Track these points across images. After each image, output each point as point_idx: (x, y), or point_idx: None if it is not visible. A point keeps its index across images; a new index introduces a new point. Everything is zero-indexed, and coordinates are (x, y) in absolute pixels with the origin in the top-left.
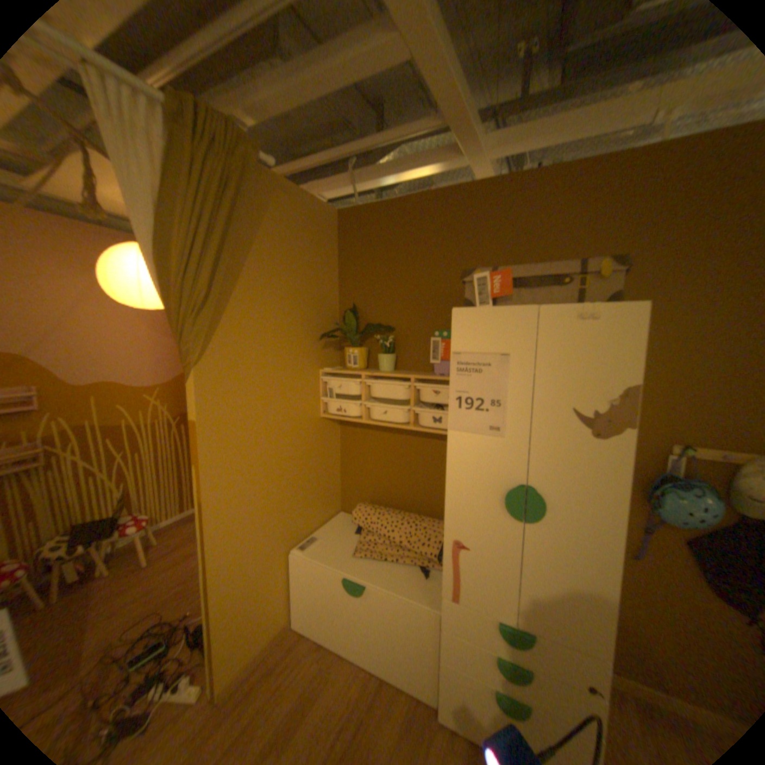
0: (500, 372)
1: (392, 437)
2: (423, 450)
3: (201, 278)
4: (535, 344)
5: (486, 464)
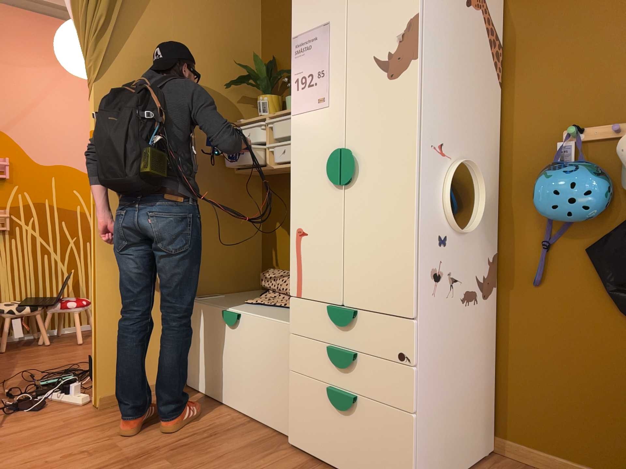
0: (323, 42)
1: None
2: None
3: (101, 5)
4: (345, 6)
5: (316, 139)
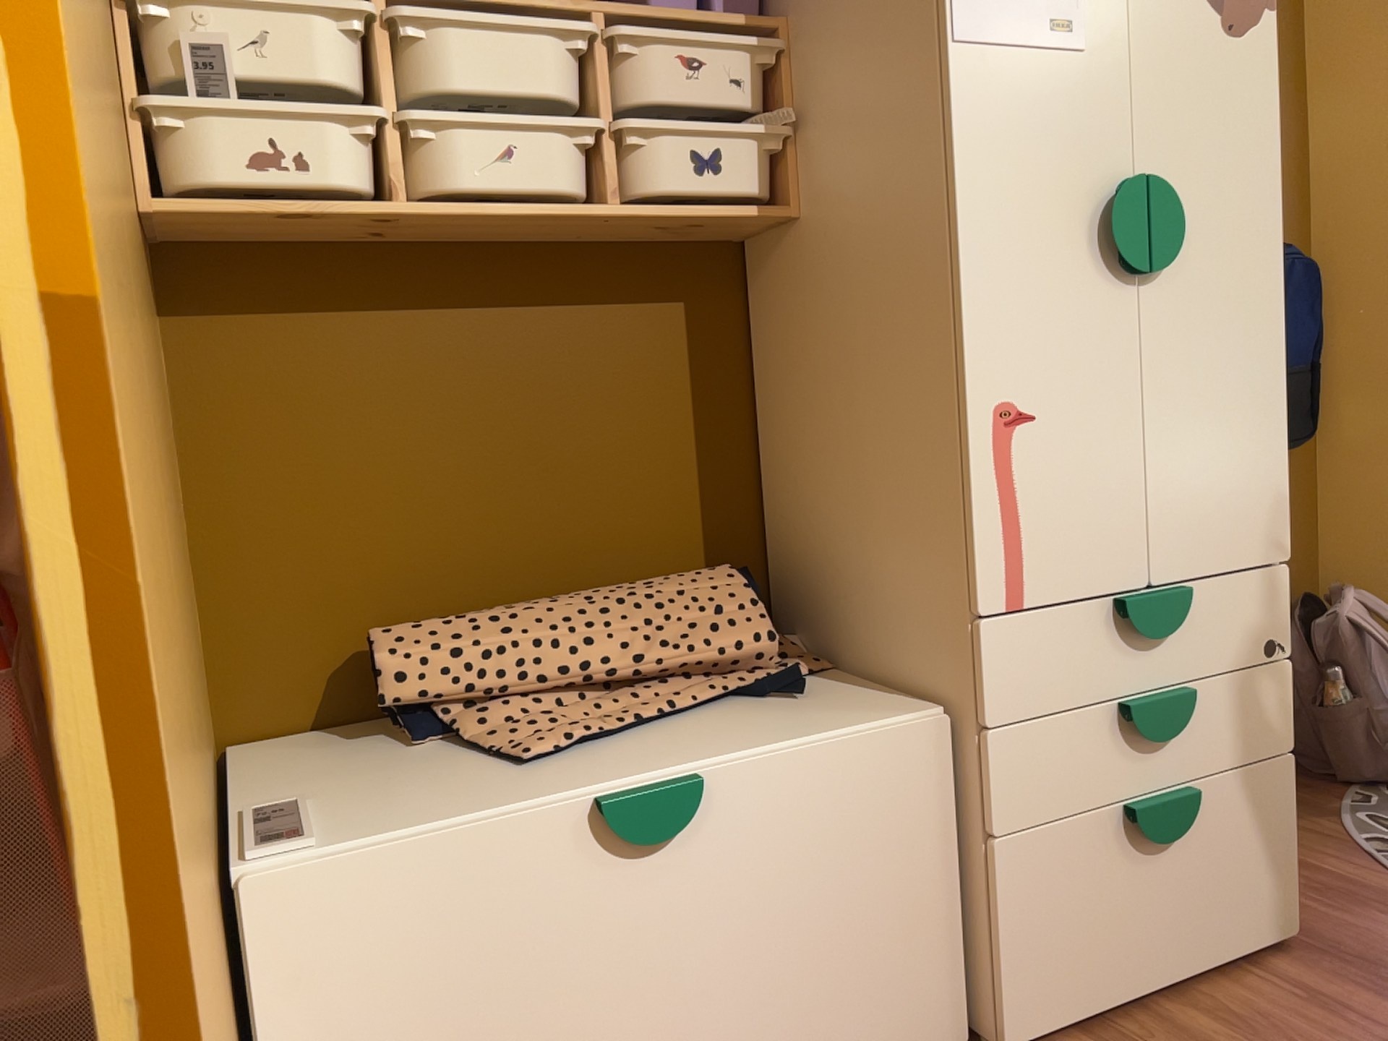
0: None
1: (445, 324)
2: (578, 349)
3: None
4: None
5: (1051, 137)
